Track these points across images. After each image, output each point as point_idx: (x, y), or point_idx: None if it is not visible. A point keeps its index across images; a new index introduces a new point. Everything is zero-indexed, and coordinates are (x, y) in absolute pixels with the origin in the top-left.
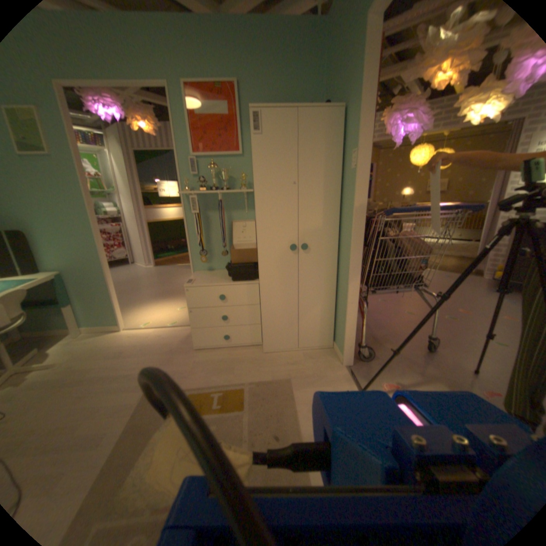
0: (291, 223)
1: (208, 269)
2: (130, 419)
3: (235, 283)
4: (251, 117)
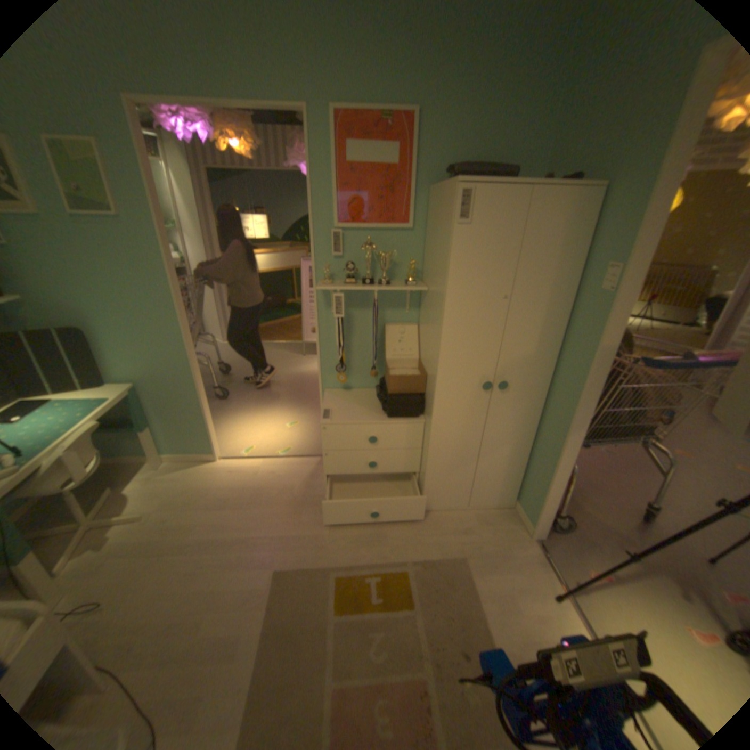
0: (490, 353)
1: (344, 386)
2: (267, 614)
3: (393, 421)
4: (460, 198)
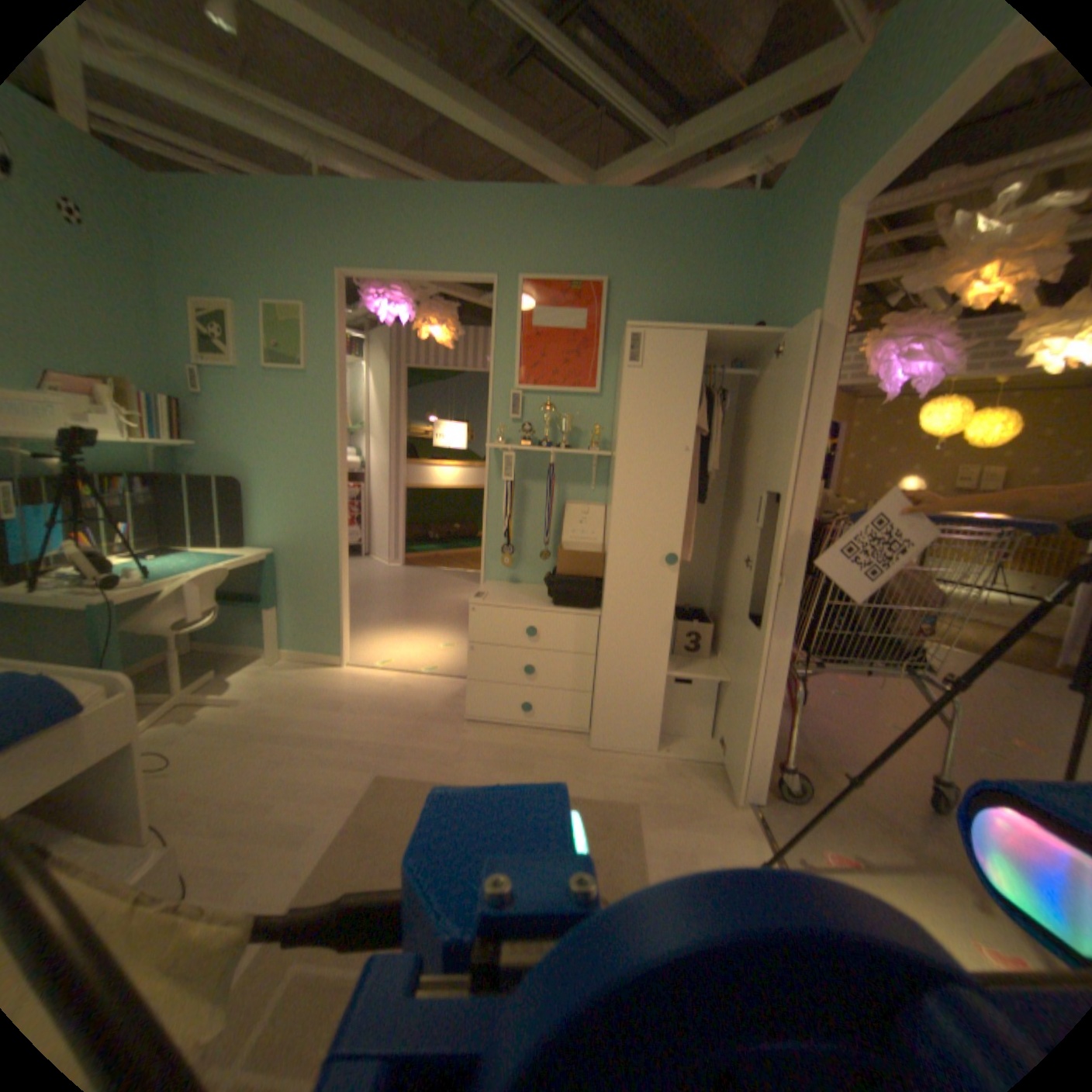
0: (672, 518)
1: (509, 580)
2: (352, 815)
3: (558, 610)
4: (627, 342)
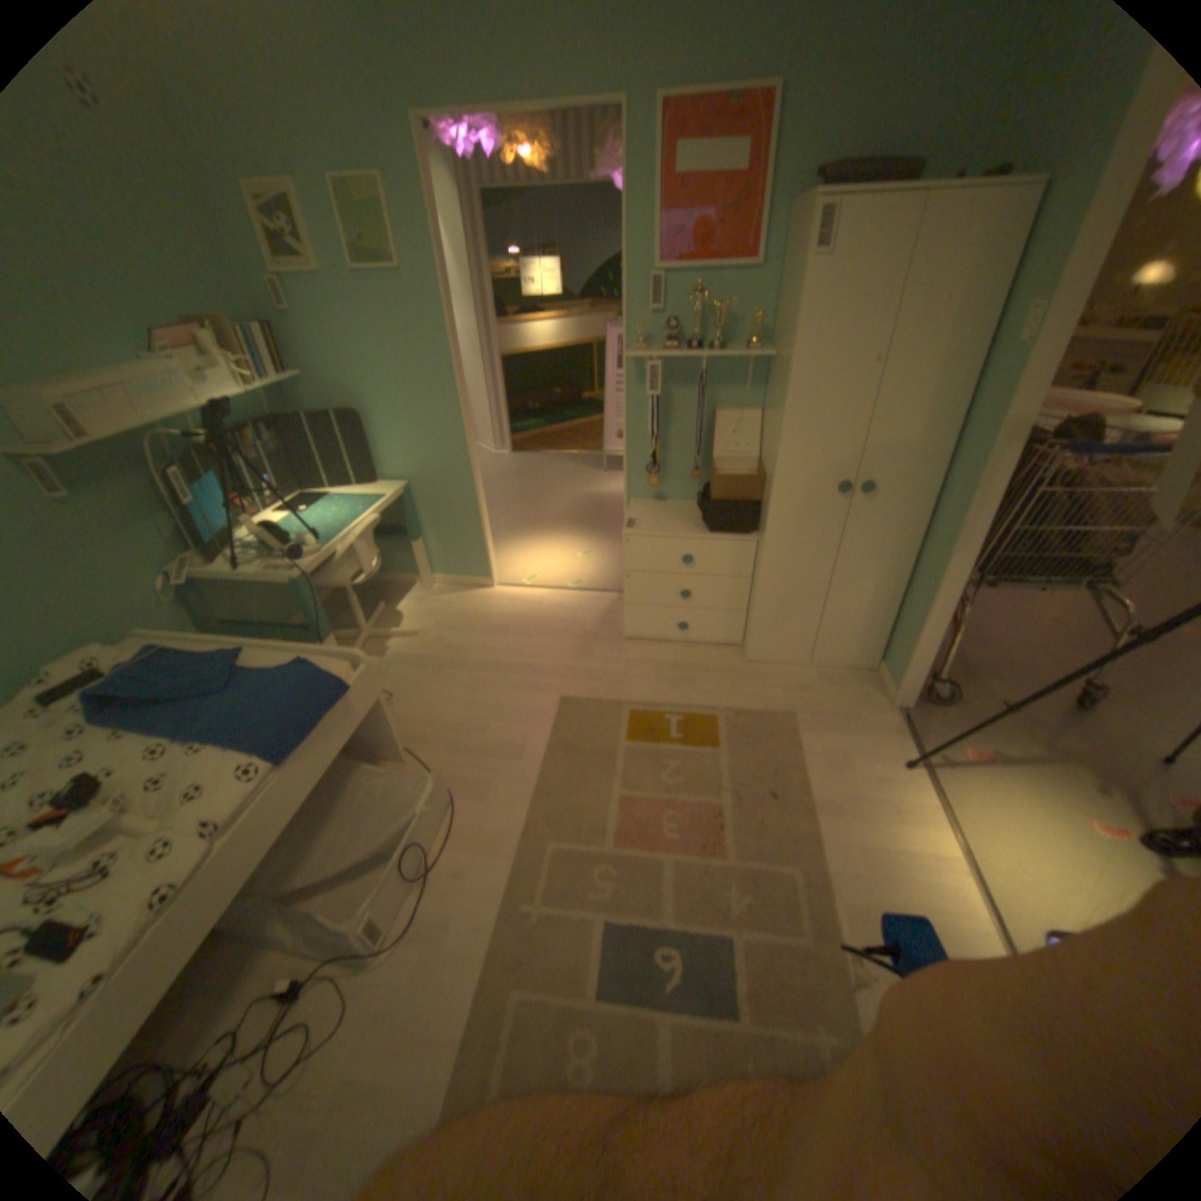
0: (856, 439)
1: (658, 496)
2: (557, 730)
3: (719, 536)
4: (822, 216)
